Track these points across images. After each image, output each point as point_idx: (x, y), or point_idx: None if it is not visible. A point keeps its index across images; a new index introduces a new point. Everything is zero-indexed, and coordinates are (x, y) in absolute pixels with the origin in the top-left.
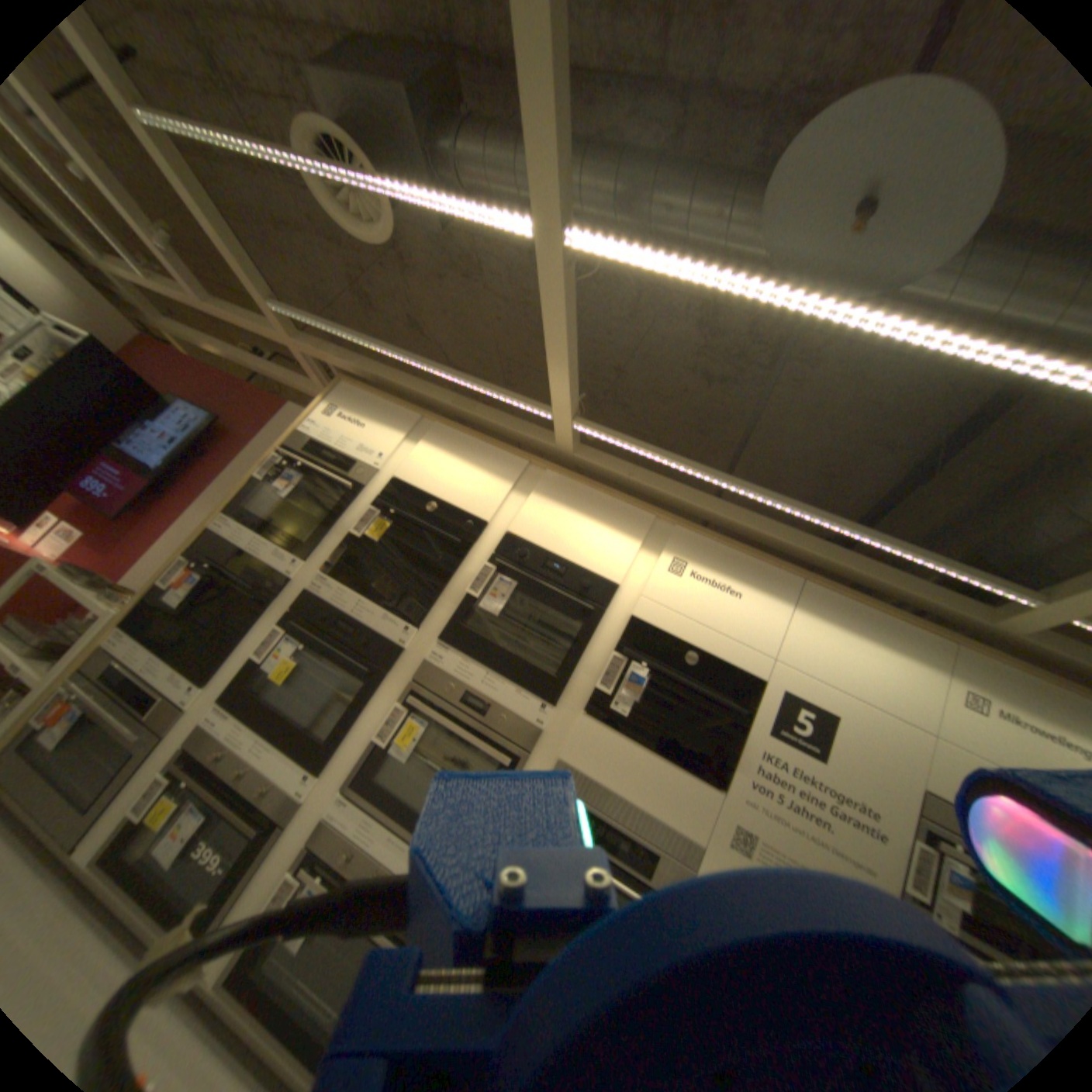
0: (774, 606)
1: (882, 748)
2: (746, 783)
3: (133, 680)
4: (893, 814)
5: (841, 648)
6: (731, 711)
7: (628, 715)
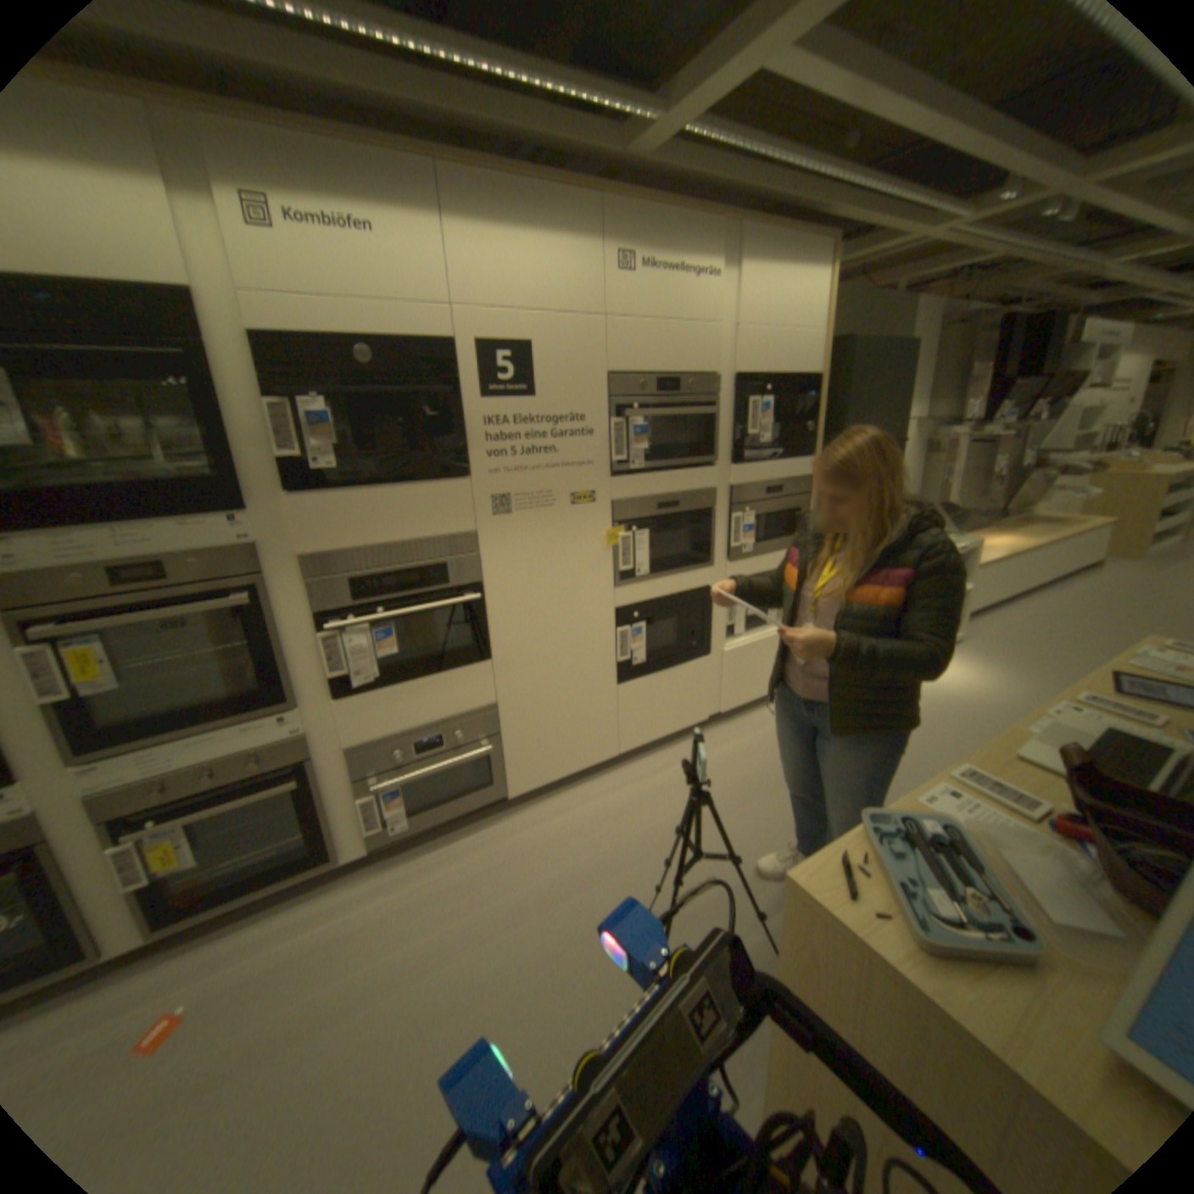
0: (418, 226)
1: (571, 354)
2: (481, 457)
3: None
4: (592, 410)
5: (506, 256)
6: (435, 394)
7: (337, 465)
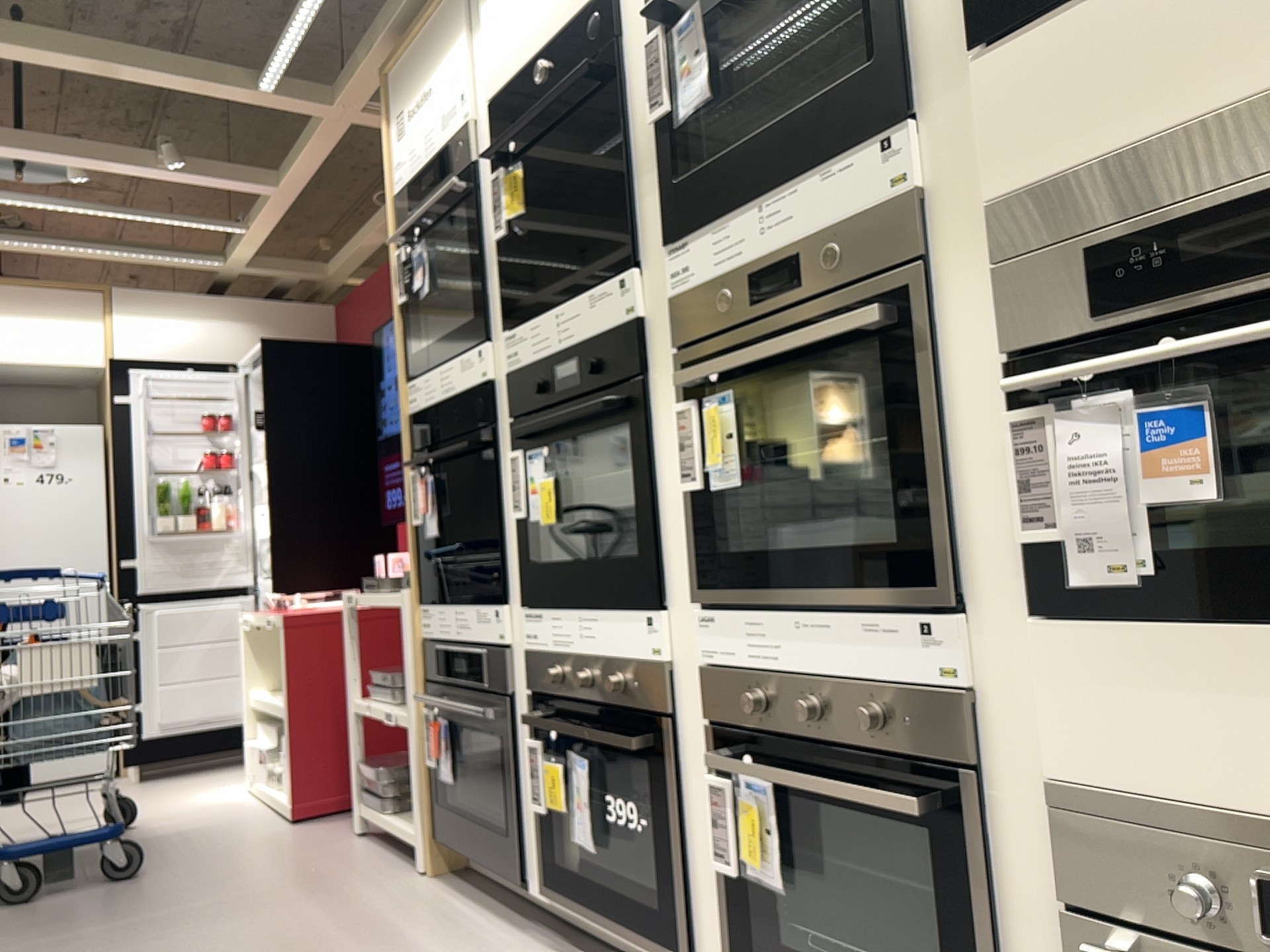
0: None
1: None
2: None
3: (468, 649)
4: None
5: None
6: None
7: None
